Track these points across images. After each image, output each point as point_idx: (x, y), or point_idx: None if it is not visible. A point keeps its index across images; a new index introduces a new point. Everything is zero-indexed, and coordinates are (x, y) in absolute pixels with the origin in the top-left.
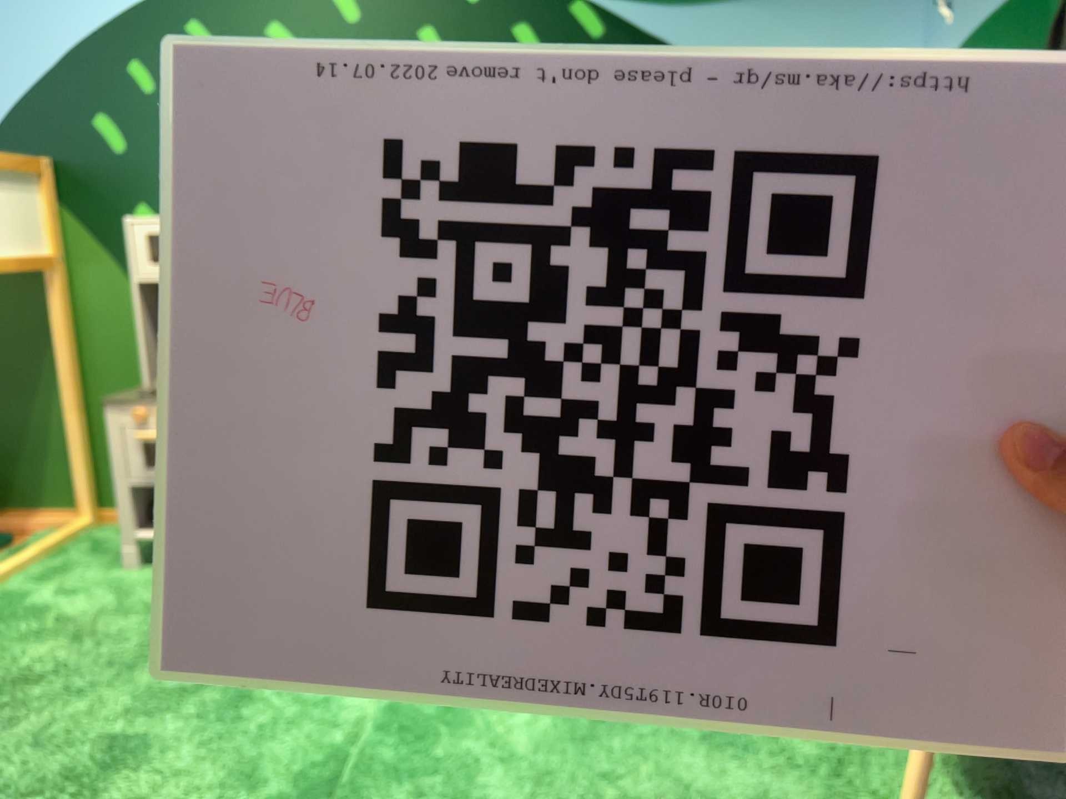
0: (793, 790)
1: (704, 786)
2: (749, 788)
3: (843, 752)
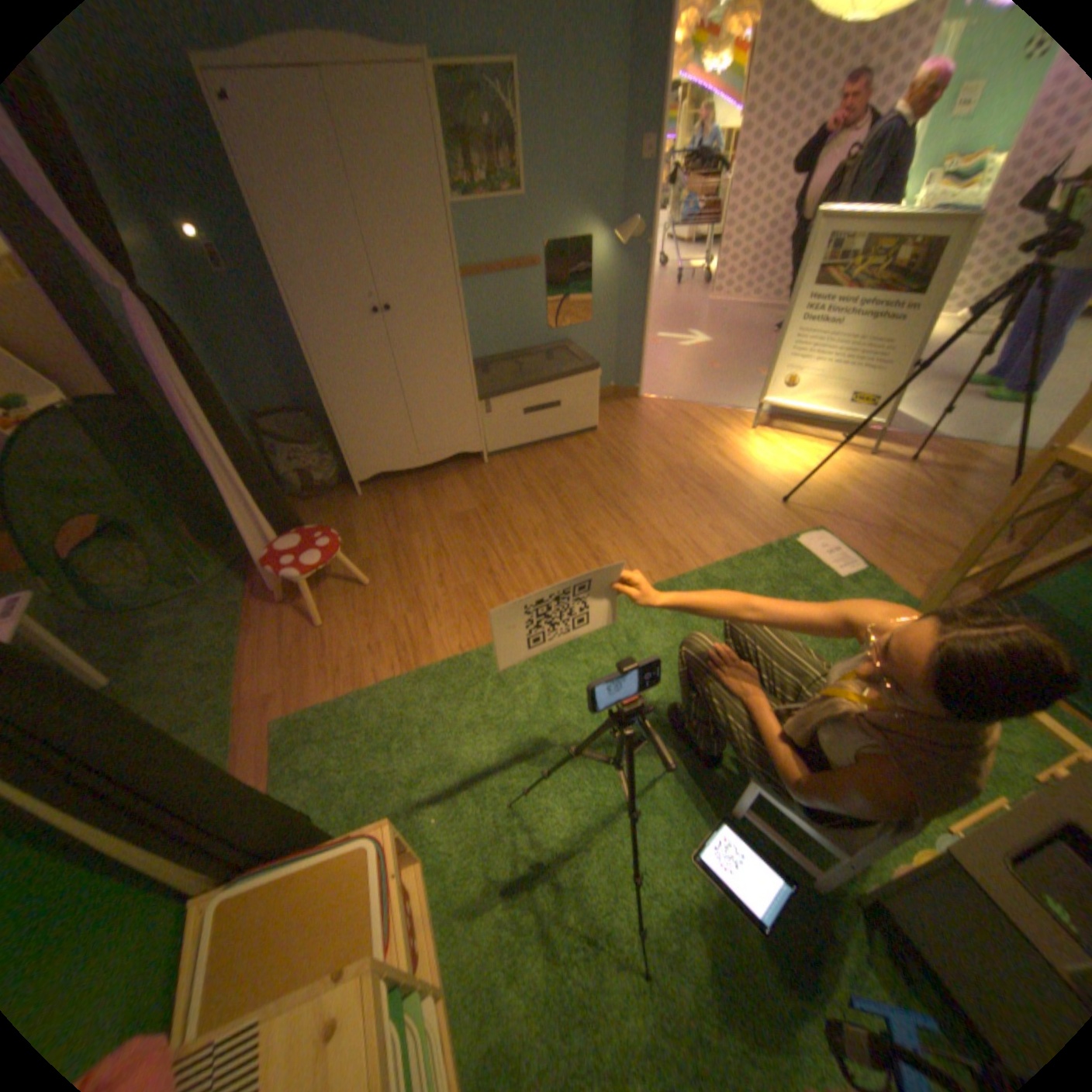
0: (442, 756)
1: (482, 741)
2: (462, 748)
3: (416, 798)
